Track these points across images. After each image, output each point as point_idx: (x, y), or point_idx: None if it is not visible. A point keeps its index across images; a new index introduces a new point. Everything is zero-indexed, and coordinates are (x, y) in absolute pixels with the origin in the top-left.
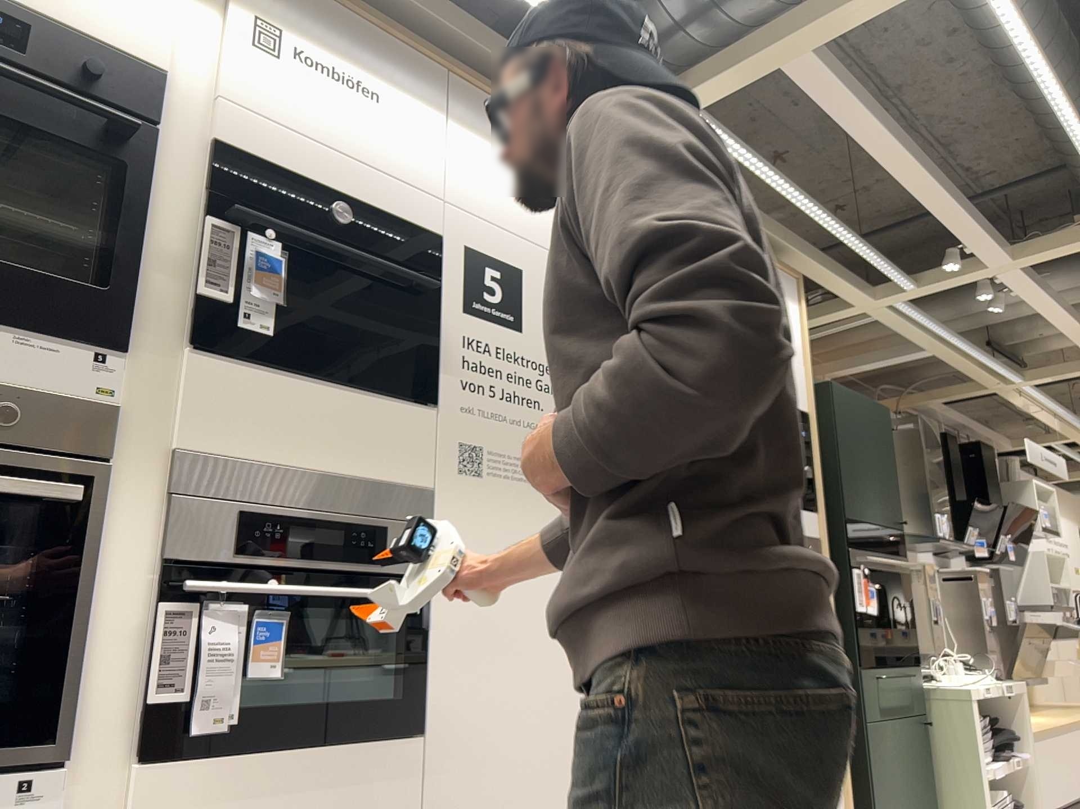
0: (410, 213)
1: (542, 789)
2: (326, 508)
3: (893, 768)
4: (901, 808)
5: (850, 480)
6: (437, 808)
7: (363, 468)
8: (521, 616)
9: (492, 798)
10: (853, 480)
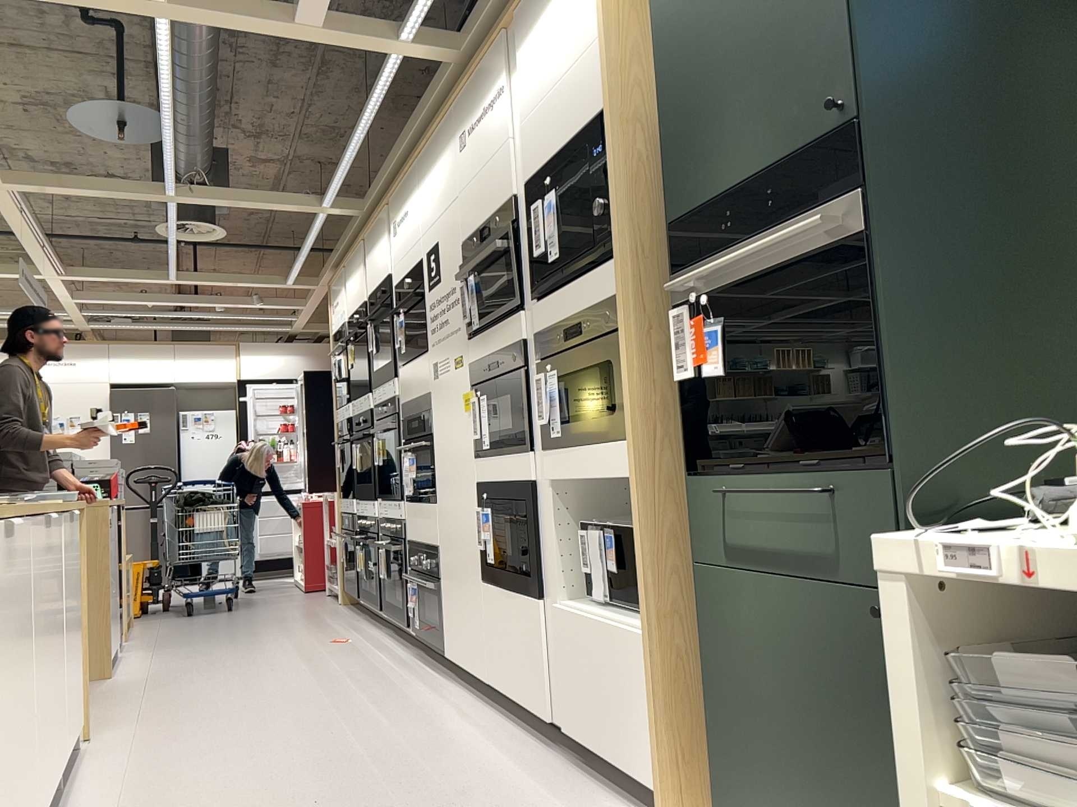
0: (415, 260)
1: (461, 538)
2: (416, 412)
3: (766, 662)
4: (787, 744)
5: (687, 139)
6: (440, 535)
7: (418, 391)
8: (450, 447)
9: (450, 537)
10: (694, 132)
